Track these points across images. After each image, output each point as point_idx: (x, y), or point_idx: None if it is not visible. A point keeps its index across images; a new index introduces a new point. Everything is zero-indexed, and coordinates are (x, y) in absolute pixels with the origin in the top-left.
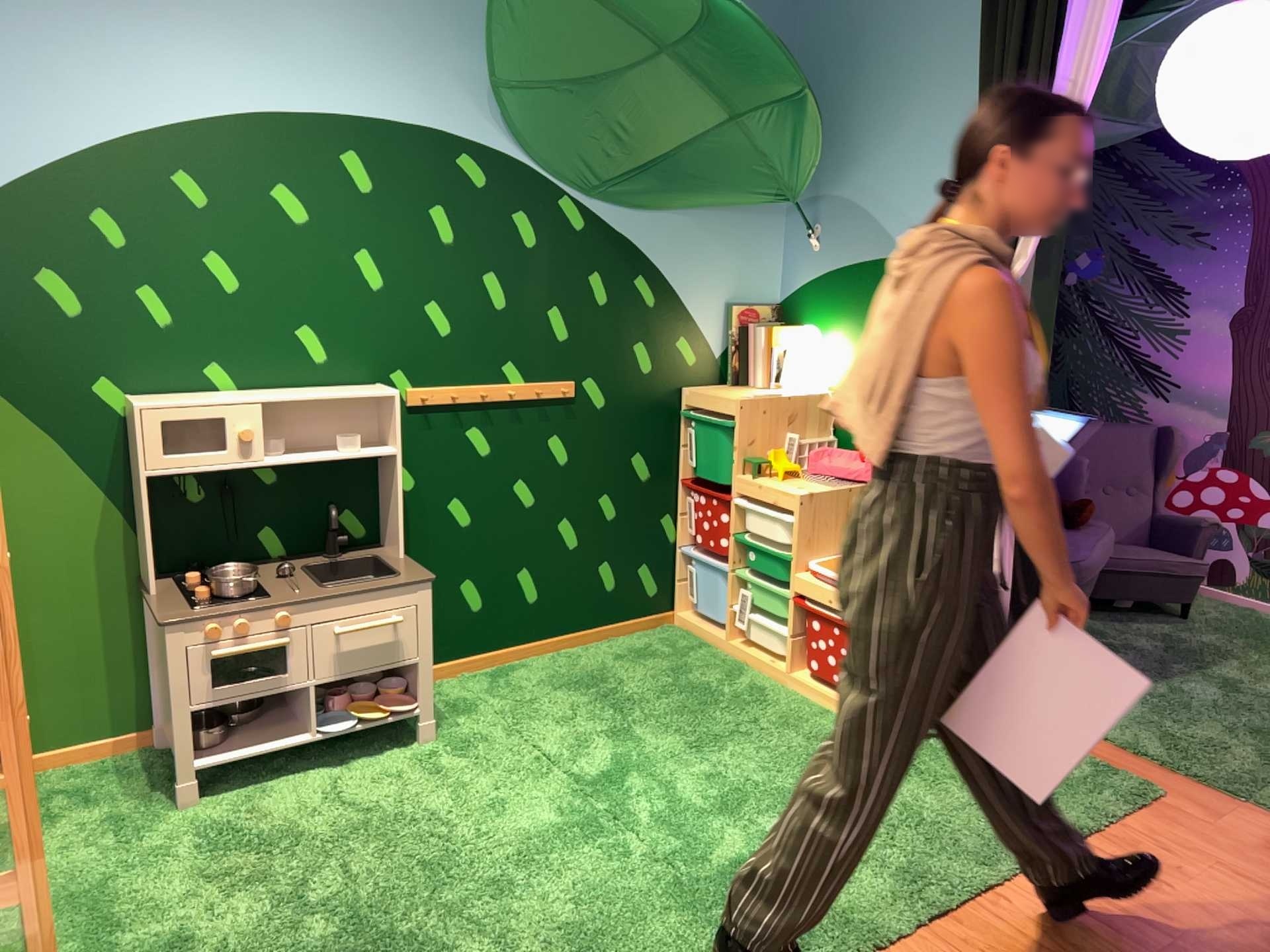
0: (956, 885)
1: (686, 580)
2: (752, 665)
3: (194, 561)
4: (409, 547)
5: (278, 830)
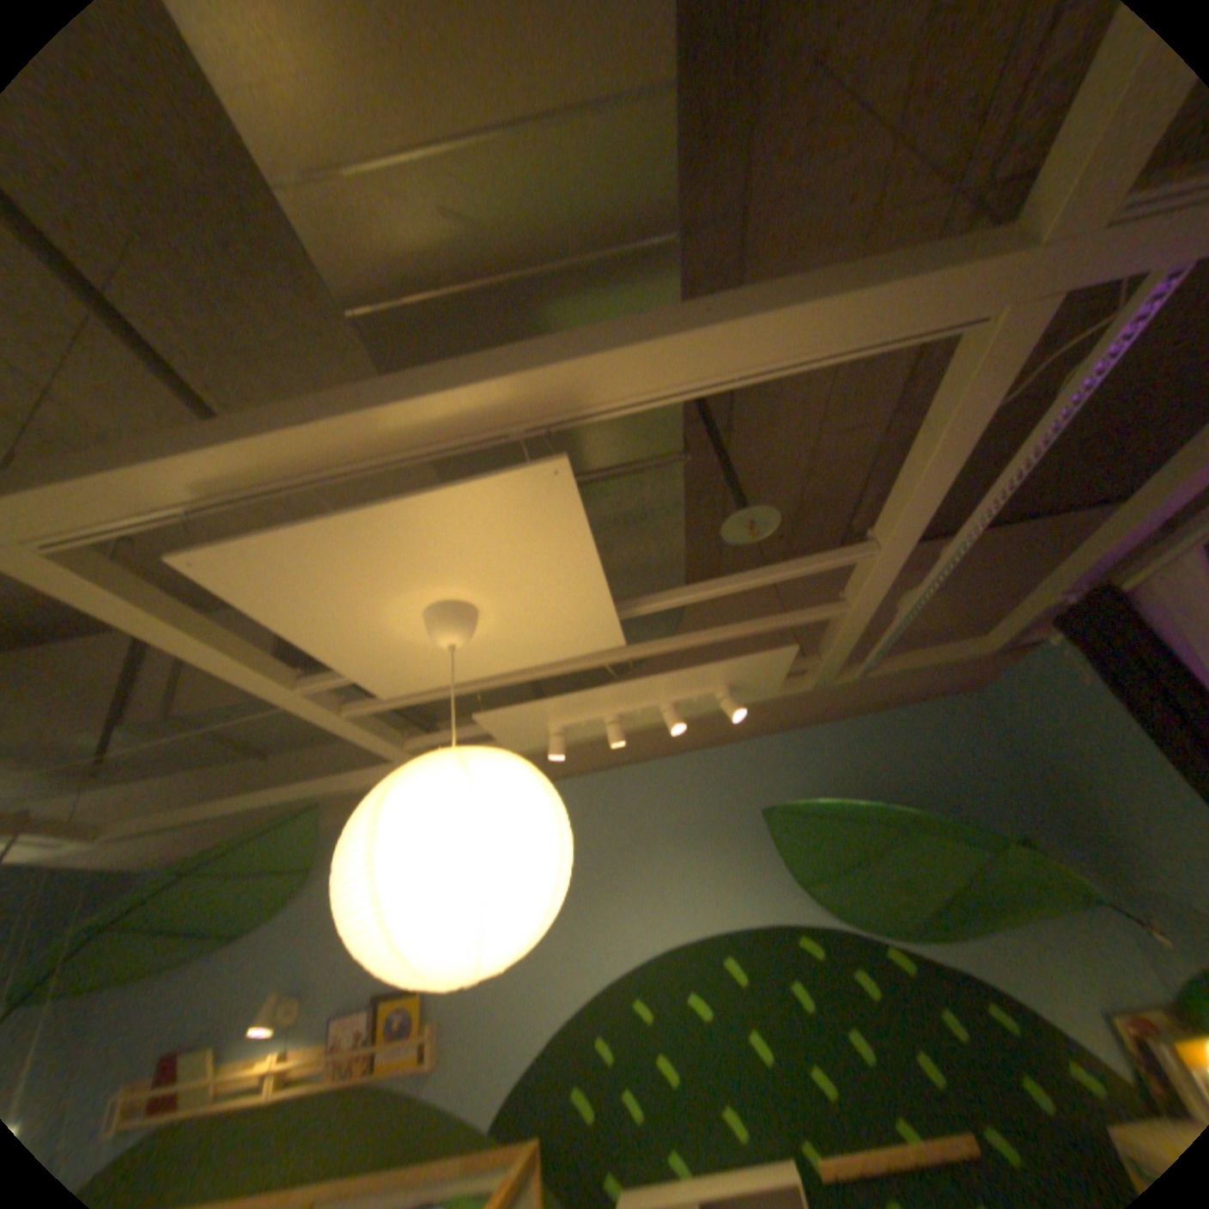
0: None
1: None
2: None
3: None
4: None
5: None
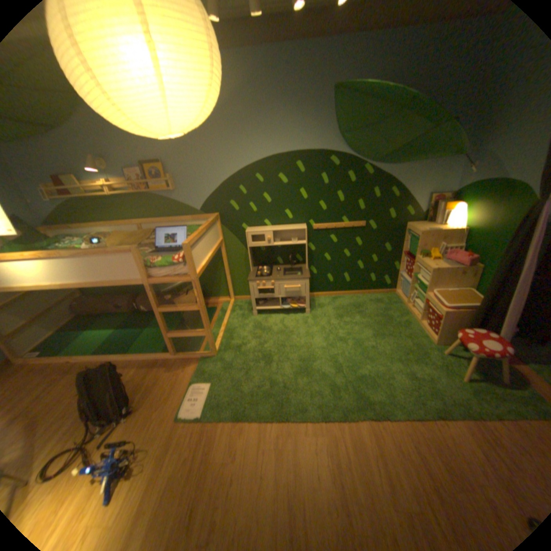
0: (430, 414)
1: (399, 282)
2: (411, 314)
3: (263, 264)
4: (313, 265)
5: (268, 327)
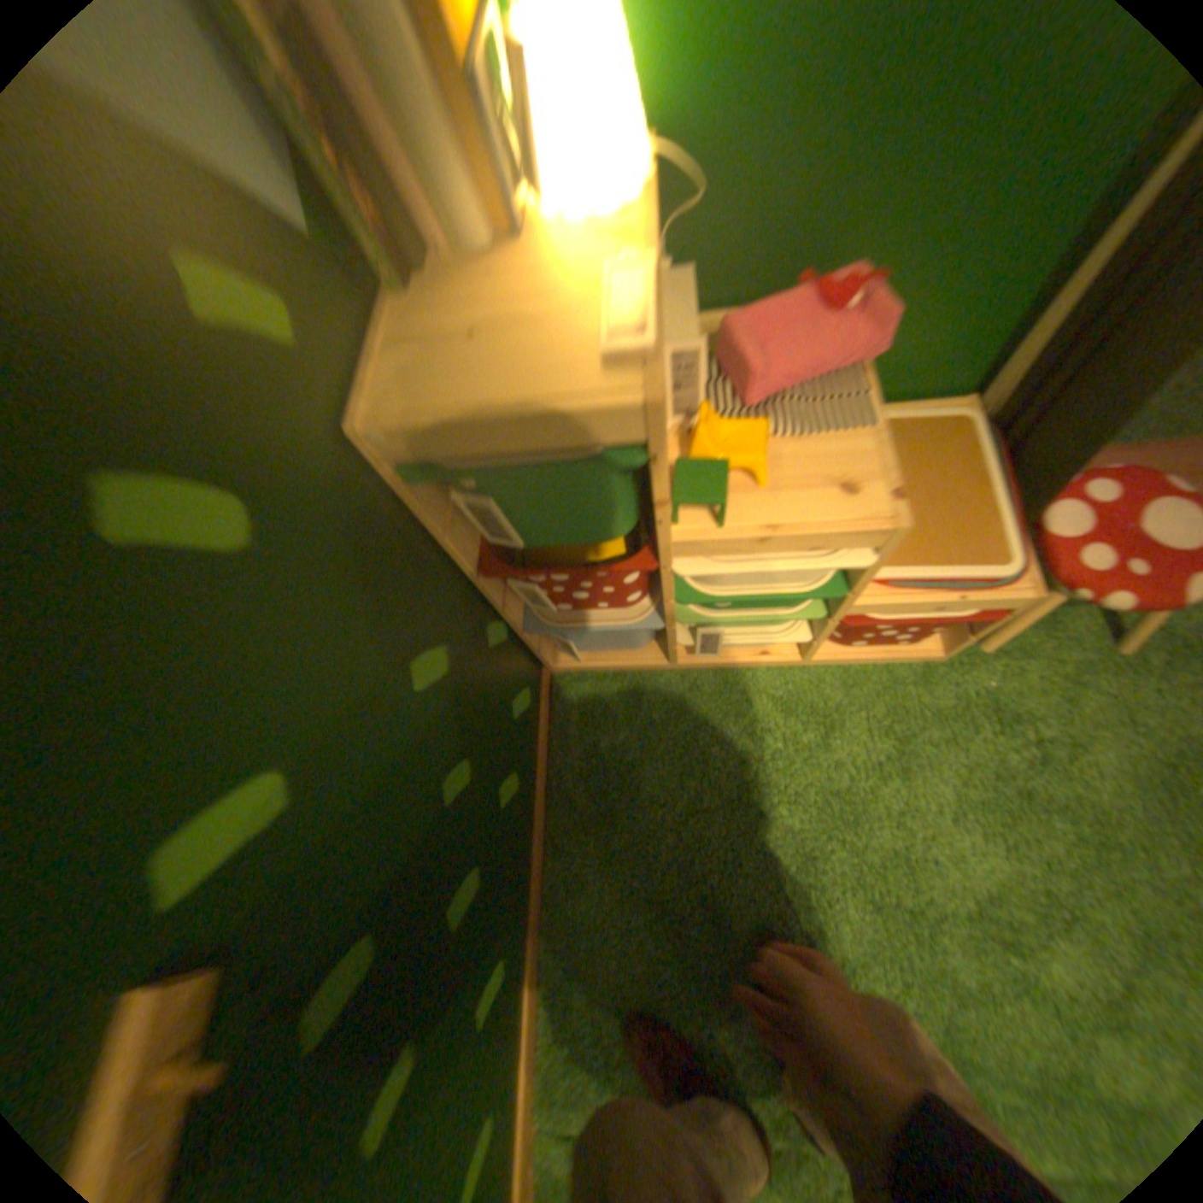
0: None
1: (560, 648)
2: (727, 665)
3: None
4: None
5: None
